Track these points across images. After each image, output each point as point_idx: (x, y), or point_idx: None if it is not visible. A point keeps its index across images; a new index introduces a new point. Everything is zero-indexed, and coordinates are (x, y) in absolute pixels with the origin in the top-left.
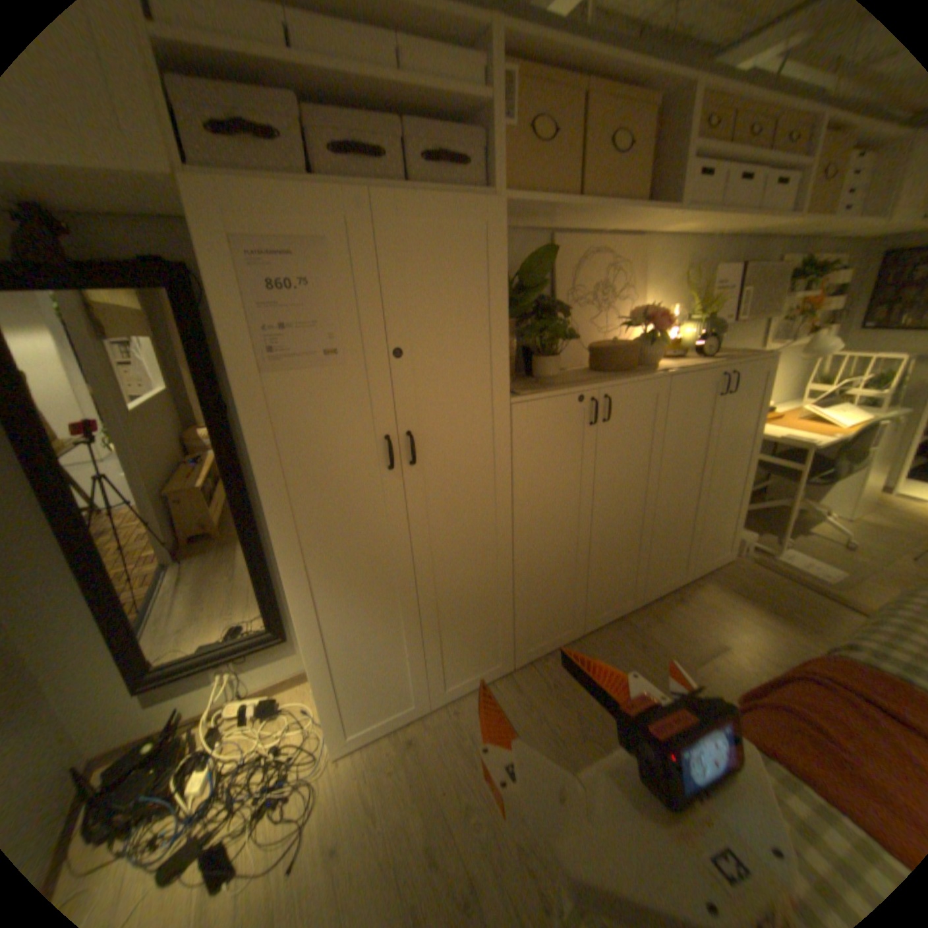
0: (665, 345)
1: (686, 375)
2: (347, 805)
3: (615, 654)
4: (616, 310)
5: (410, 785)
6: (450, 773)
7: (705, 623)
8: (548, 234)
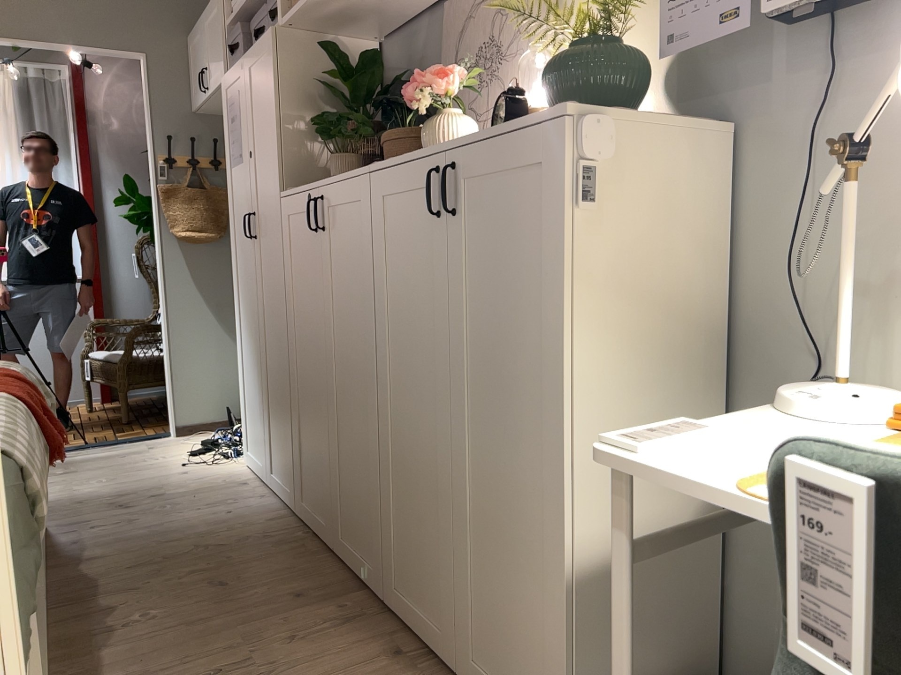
0: (448, 126)
1: (384, 171)
2: (210, 473)
3: (296, 577)
4: (501, 80)
5: (209, 487)
6: (208, 498)
7: (331, 672)
8: (446, 4)
